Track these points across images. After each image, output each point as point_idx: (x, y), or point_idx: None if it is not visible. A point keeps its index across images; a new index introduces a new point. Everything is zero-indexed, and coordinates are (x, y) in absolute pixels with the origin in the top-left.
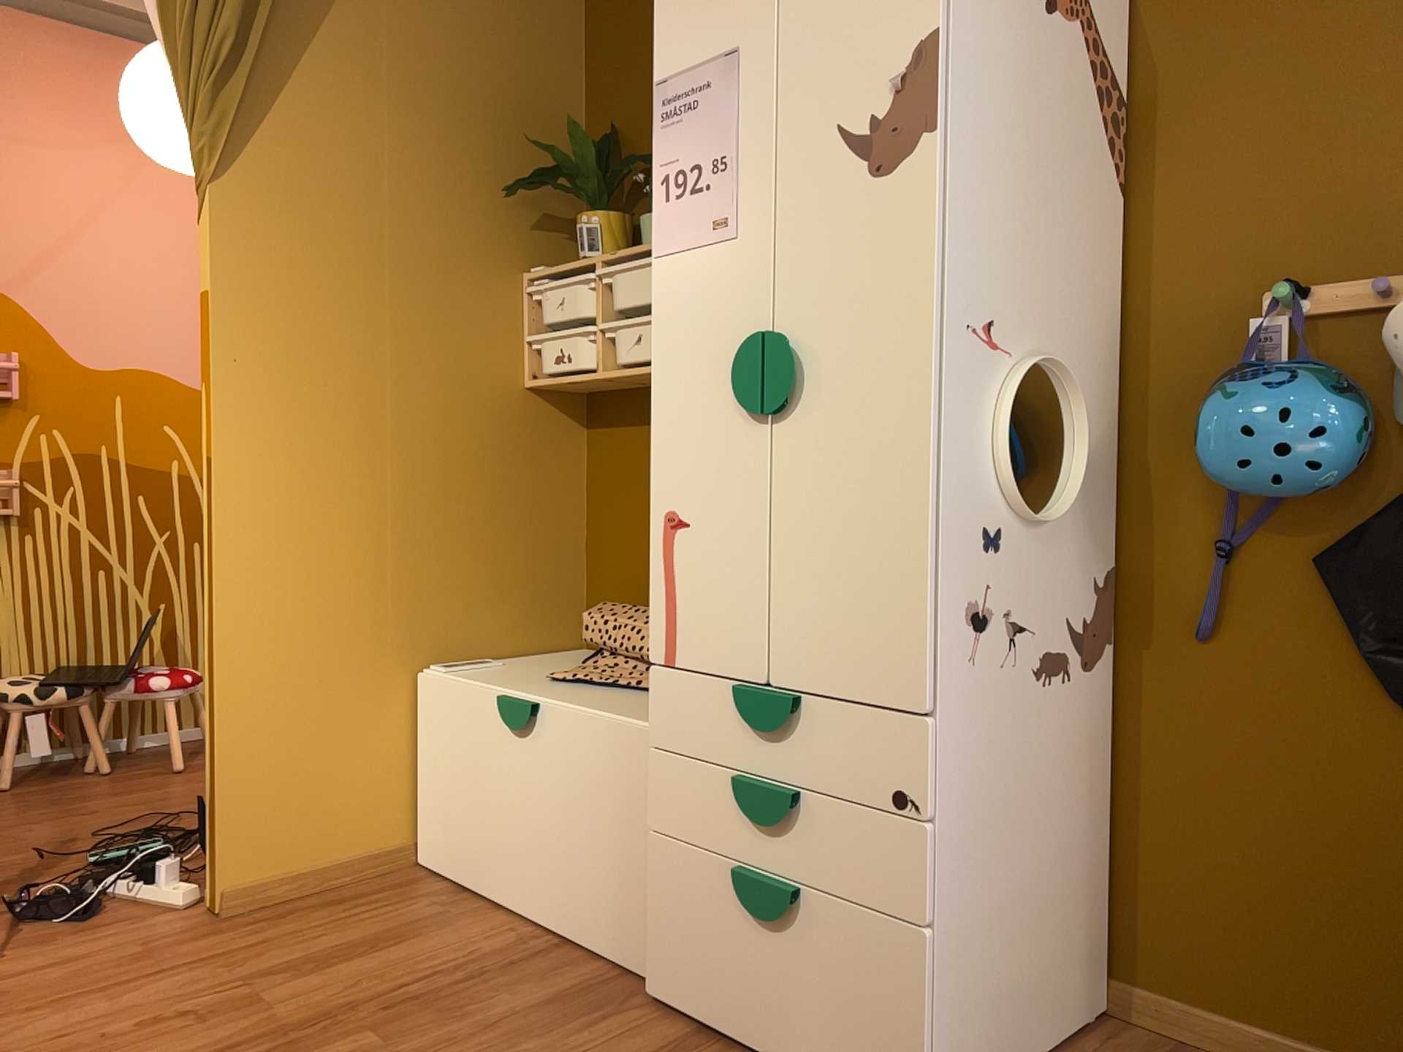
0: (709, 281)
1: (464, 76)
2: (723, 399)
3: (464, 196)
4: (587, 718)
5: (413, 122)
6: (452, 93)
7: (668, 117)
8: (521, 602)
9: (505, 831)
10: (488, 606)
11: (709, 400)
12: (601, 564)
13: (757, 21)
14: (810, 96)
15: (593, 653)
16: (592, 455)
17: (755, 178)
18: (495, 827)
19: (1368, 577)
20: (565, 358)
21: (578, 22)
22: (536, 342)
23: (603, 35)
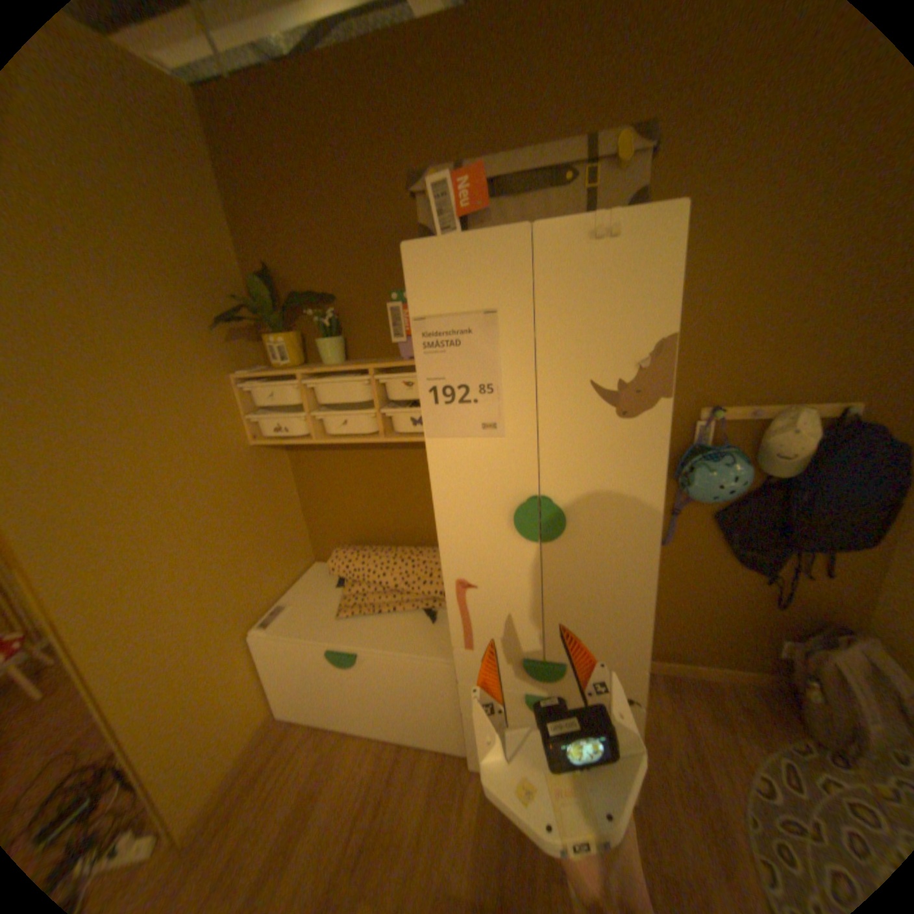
0: (482, 460)
1: (143, 235)
2: (498, 527)
3: (175, 333)
4: (397, 659)
5: (116, 284)
6: (139, 252)
7: (430, 345)
8: (282, 560)
9: (343, 705)
10: (268, 574)
11: (487, 526)
12: (317, 520)
13: (513, 291)
14: (565, 357)
15: (341, 579)
16: (297, 466)
17: (518, 402)
18: (335, 703)
19: (740, 525)
20: (281, 429)
21: (210, 176)
22: (250, 416)
23: (235, 190)
